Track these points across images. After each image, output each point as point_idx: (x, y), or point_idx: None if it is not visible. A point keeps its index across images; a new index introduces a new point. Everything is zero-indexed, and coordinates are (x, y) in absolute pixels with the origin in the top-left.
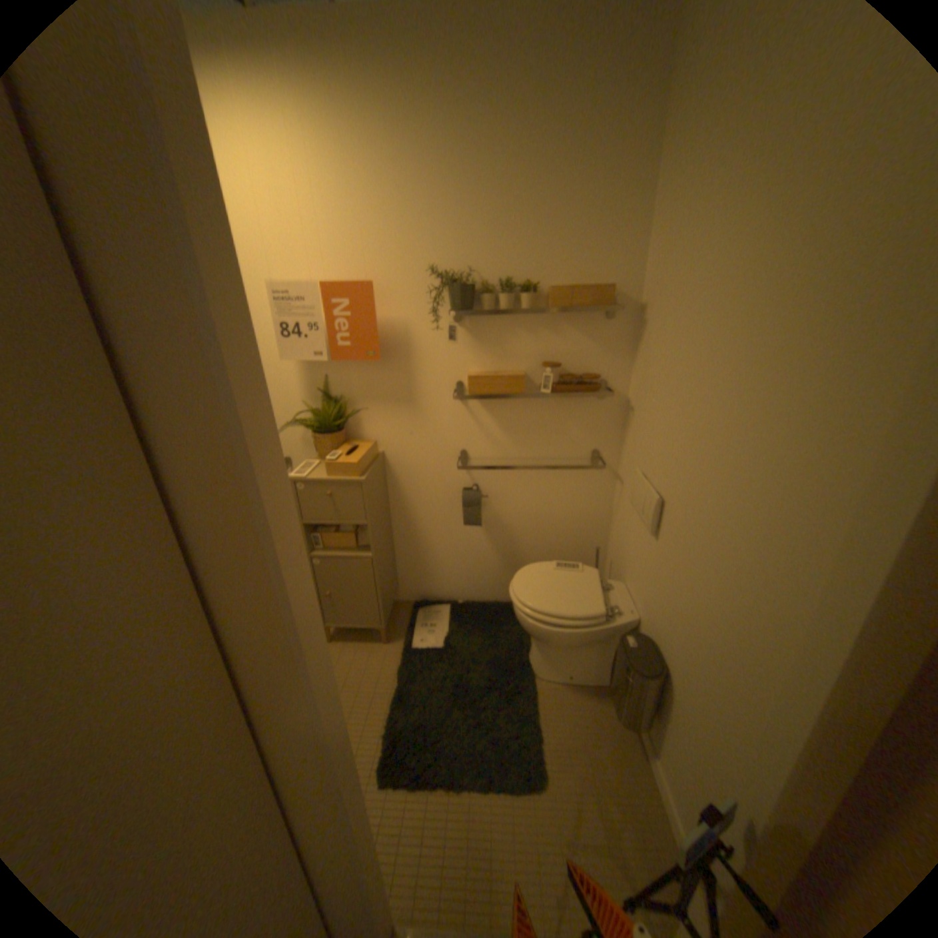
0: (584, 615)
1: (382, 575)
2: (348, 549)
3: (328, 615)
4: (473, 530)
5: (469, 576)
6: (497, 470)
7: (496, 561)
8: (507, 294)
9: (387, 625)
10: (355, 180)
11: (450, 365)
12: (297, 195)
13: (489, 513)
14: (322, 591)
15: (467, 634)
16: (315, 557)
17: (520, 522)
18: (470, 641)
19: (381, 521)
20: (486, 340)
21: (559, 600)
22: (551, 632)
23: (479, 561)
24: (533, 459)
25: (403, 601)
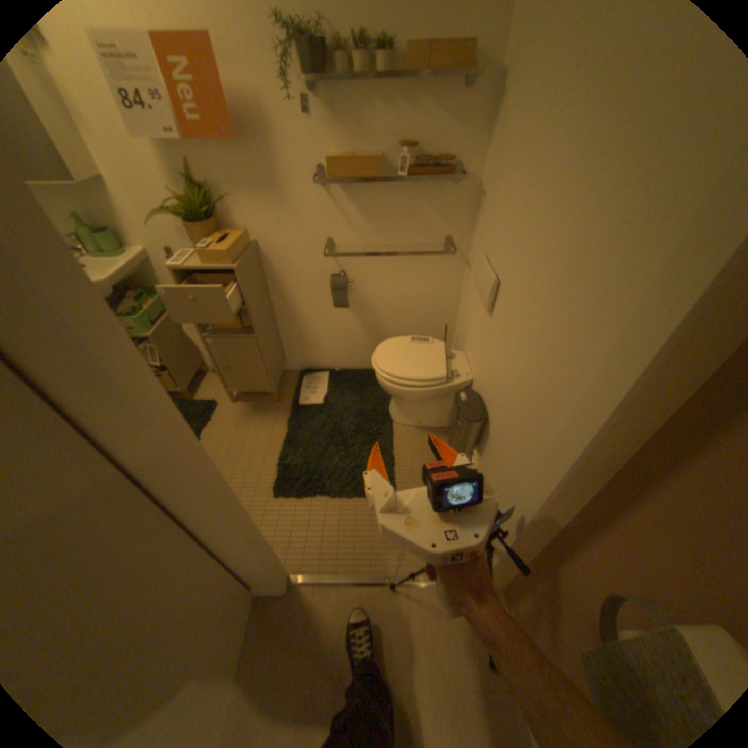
0: (429, 378)
1: (268, 351)
2: (235, 330)
3: (228, 383)
4: (343, 312)
5: (343, 350)
6: (360, 257)
7: (364, 337)
8: (361, 52)
9: (277, 389)
10: None
11: (308, 145)
12: None
13: (356, 297)
14: (219, 365)
15: (342, 393)
16: (207, 337)
17: (382, 304)
18: (344, 399)
19: (261, 305)
20: (343, 114)
21: (410, 366)
22: (403, 391)
23: (350, 338)
24: (393, 245)
25: (291, 370)
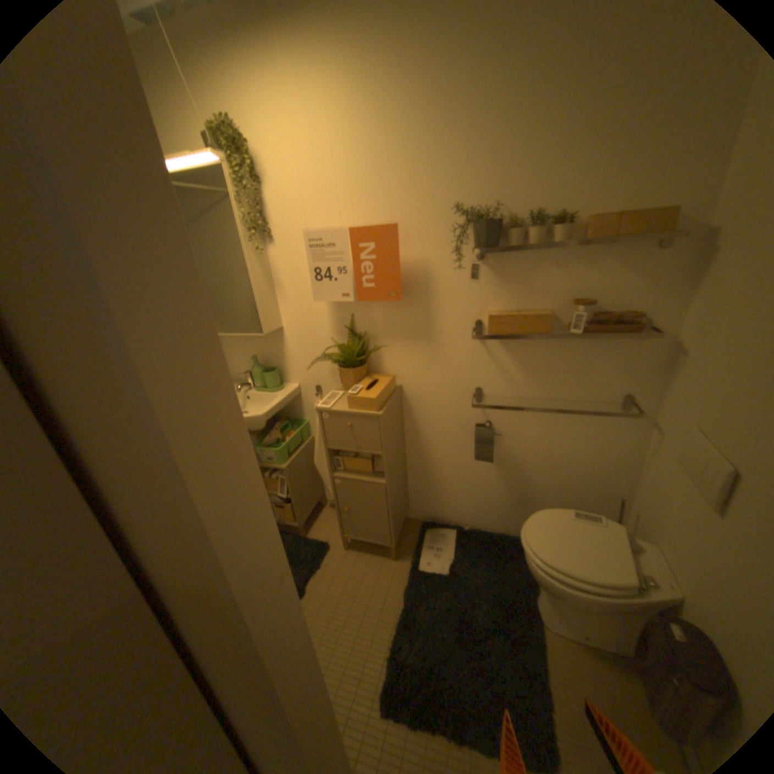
0: (611, 583)
1: (394, 499)
2: (365, 472)
3: (346, 527)
4: (483, 464)
5: (477, 506)
6: (512, 408)
7: (505, 496)
8: (538, 226)
9: (396, 543)
10: (384, 123)
11: (469, 302)
12: (332, 147)
13: (501, 449)
14: (342, 507)
15: (472, 564)
16: (336, 477)
17: (533, 461)
18: (475, 573)
19: (396, 449)
20: (510, 277)
21: (580, 558)
22: (569, 593)
23: (487, 493)
24: (554, 399)
25: (412, 519)
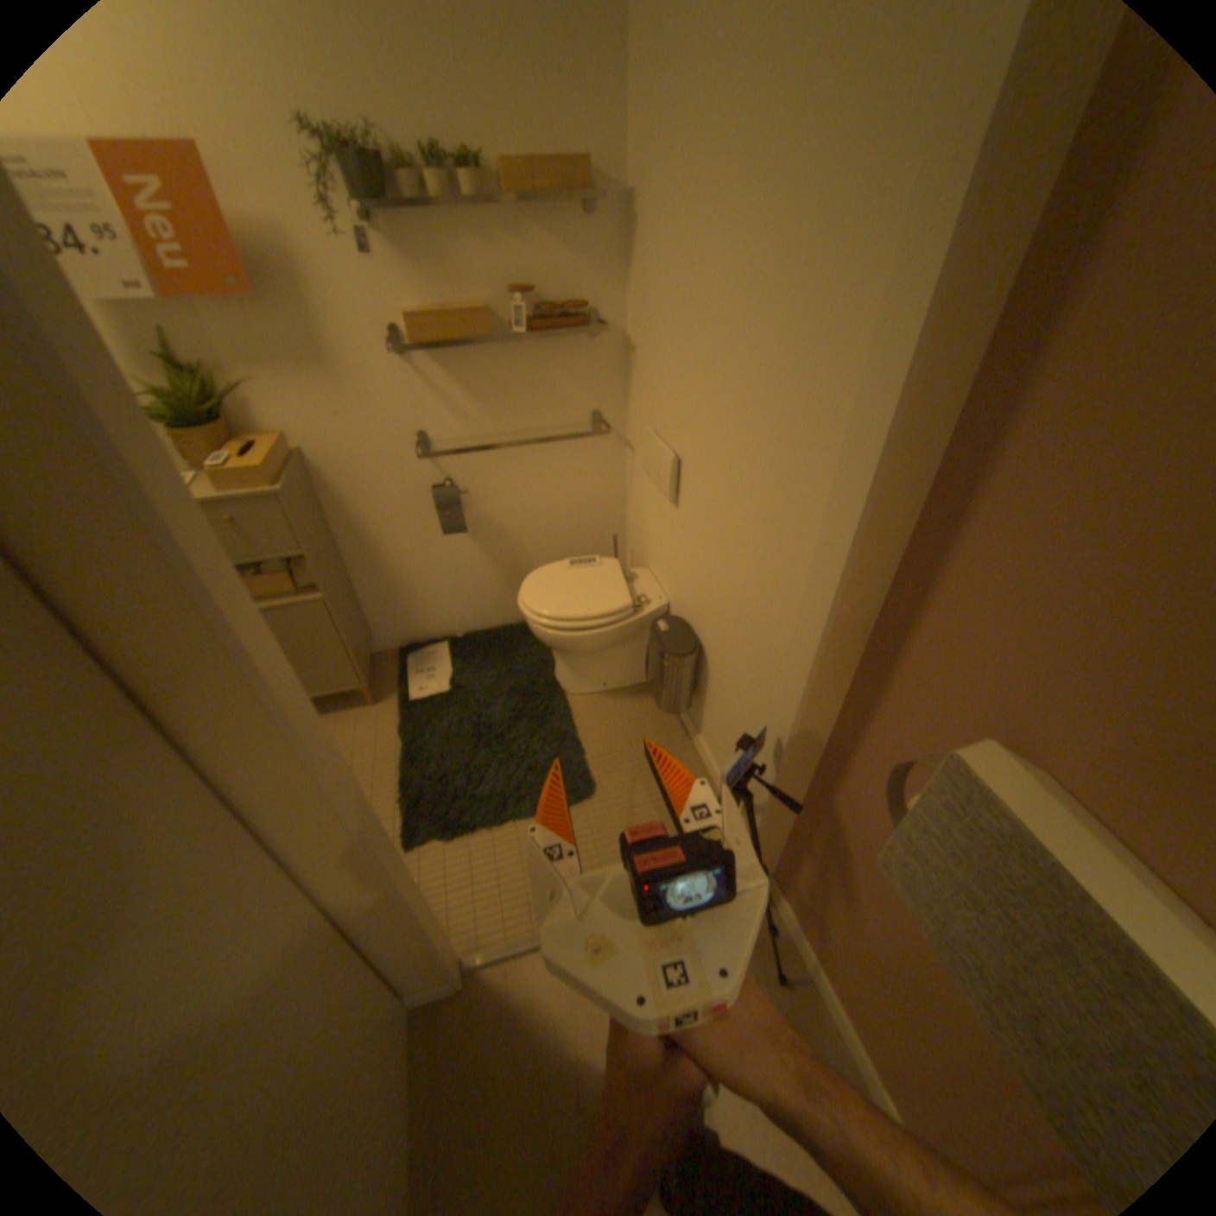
0: (608, 612)
1: (345, 622)
2: (284, 595)
3: None
4: (458, 542)
5: (464, 602)
6: (473, 455)
7: (495, 577)
8: (436, 171)
9: (368, 682)
10: None
11: (370, 298)
12: None
13: (474, 516)
14: None
15: (476, 669)
16: None
17: (516, 521)
18: (482, 676)
19: (323, 549)
20: (419, 254)
21: (579, 601)
22: (575, 638)
23: (473, 581)
24: (519, 433)
25: (383, 652)
